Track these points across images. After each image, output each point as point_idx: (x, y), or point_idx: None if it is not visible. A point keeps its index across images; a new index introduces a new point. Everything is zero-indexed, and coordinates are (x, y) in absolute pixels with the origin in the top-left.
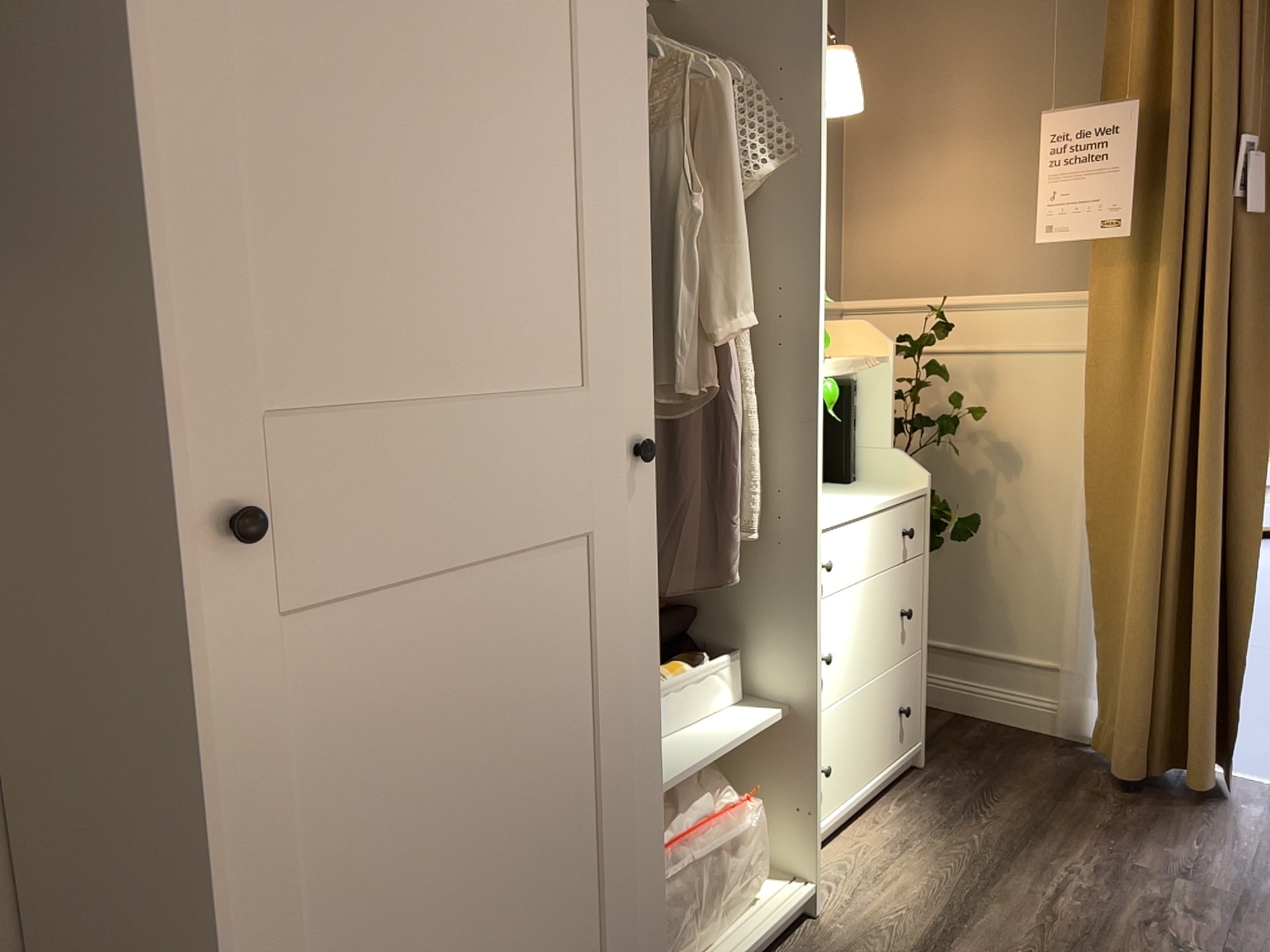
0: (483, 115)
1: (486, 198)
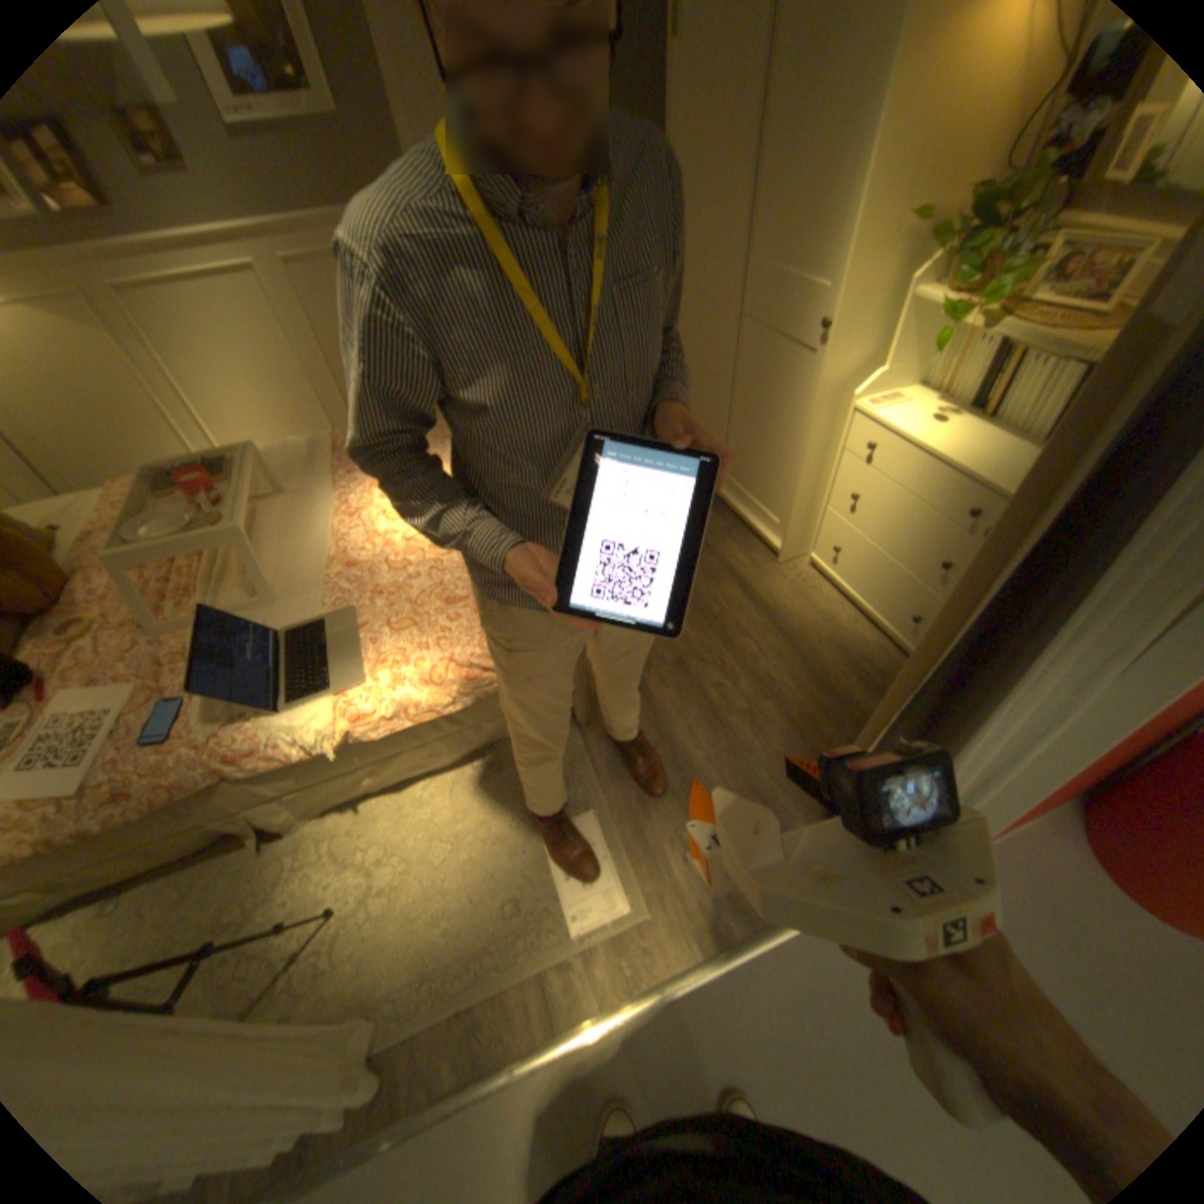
0: (713, 121)
1: (711, 158)
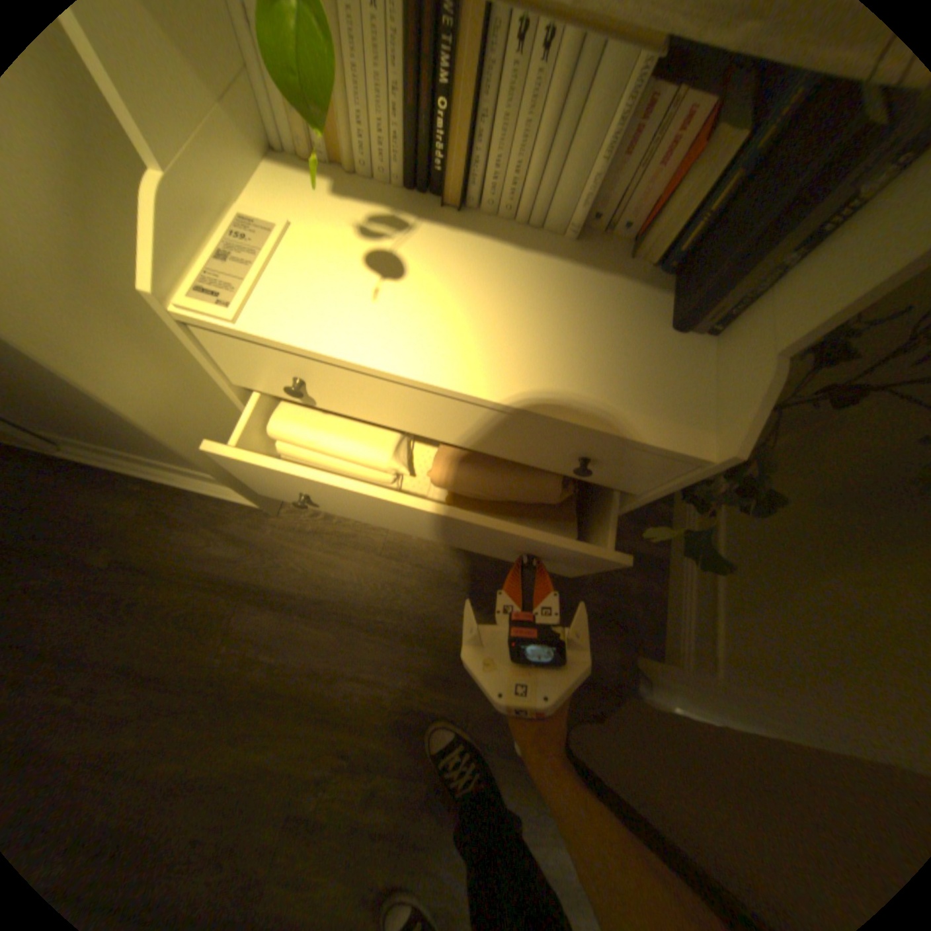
0: None
1: None
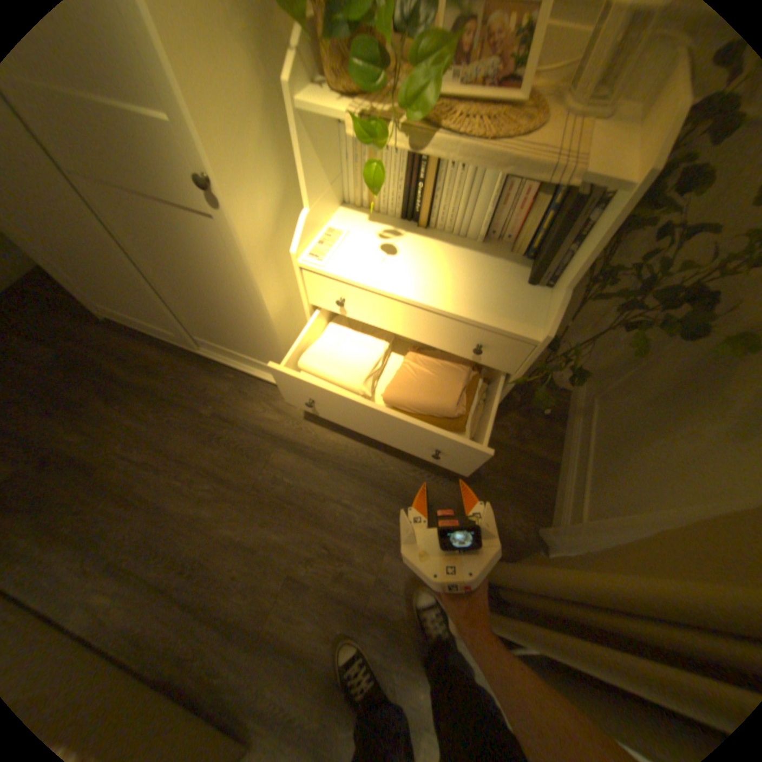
0: None
1: None
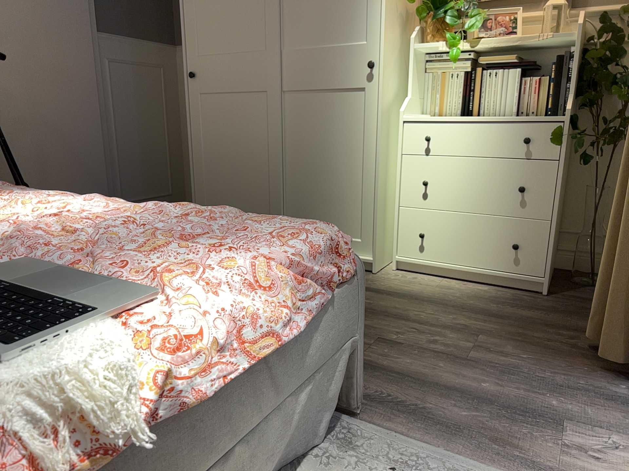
0: None
1: None
